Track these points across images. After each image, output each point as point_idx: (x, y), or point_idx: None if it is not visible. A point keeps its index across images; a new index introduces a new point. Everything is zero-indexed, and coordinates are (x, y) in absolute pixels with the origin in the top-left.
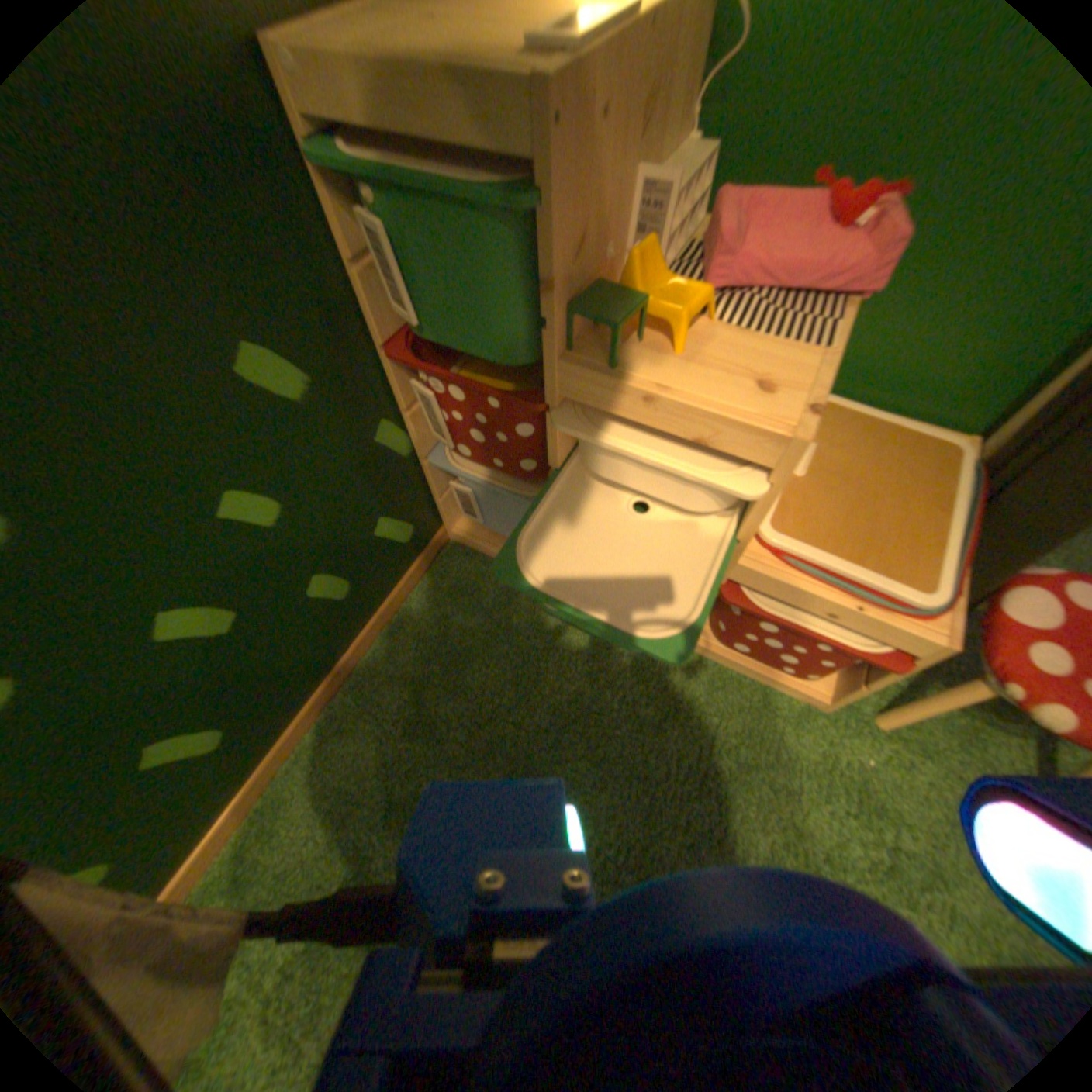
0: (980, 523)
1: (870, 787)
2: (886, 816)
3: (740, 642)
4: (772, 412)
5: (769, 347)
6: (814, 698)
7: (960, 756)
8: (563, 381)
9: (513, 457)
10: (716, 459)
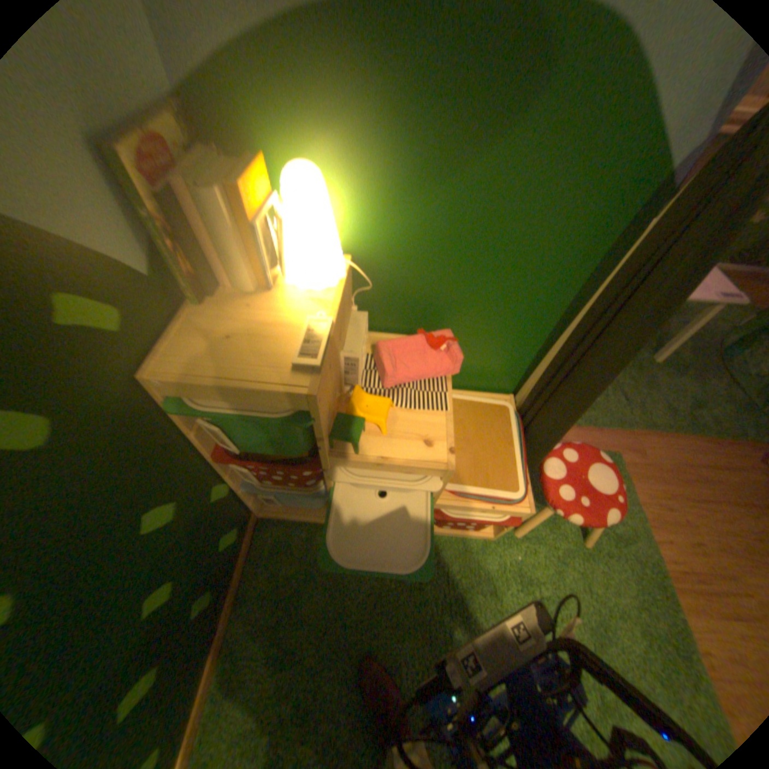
0: (529, 443)
1: (526, 571)
2: (537, 583)
3: (448, 524)
4: (440, 458)
5: (427, 418)
6: (490, 536)
7: (555, 536)
8: (337, 461)
9: (307, 483)
10: (420, 474)
